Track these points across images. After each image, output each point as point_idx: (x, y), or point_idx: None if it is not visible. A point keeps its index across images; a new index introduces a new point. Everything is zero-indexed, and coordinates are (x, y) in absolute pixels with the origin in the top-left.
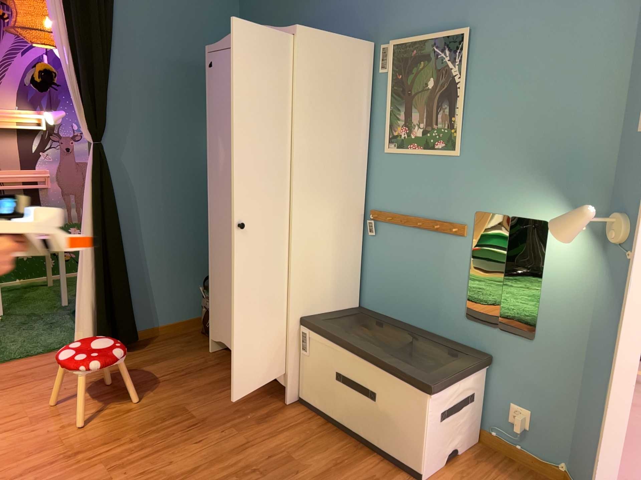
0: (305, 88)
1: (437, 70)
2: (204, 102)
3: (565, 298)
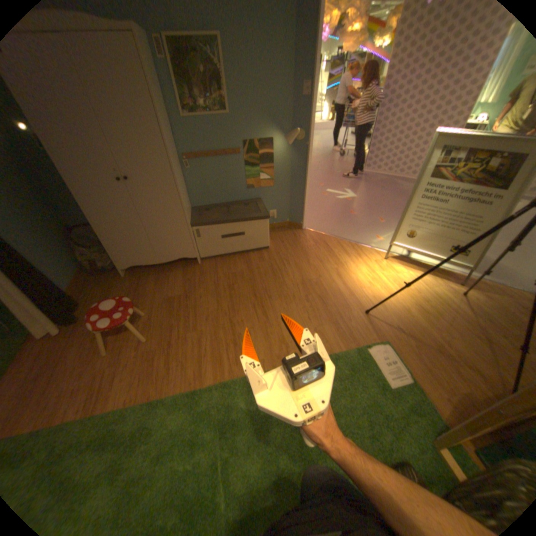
0: (150, 80)
1: (203, 59)
2: None
3: (281, 166)
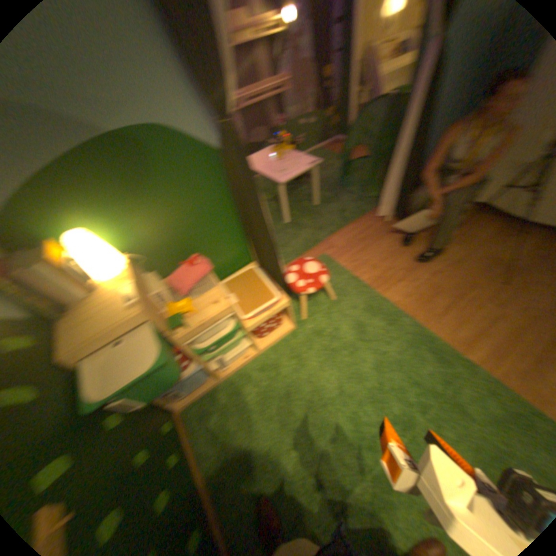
0: None
1: None
2: None
3: None
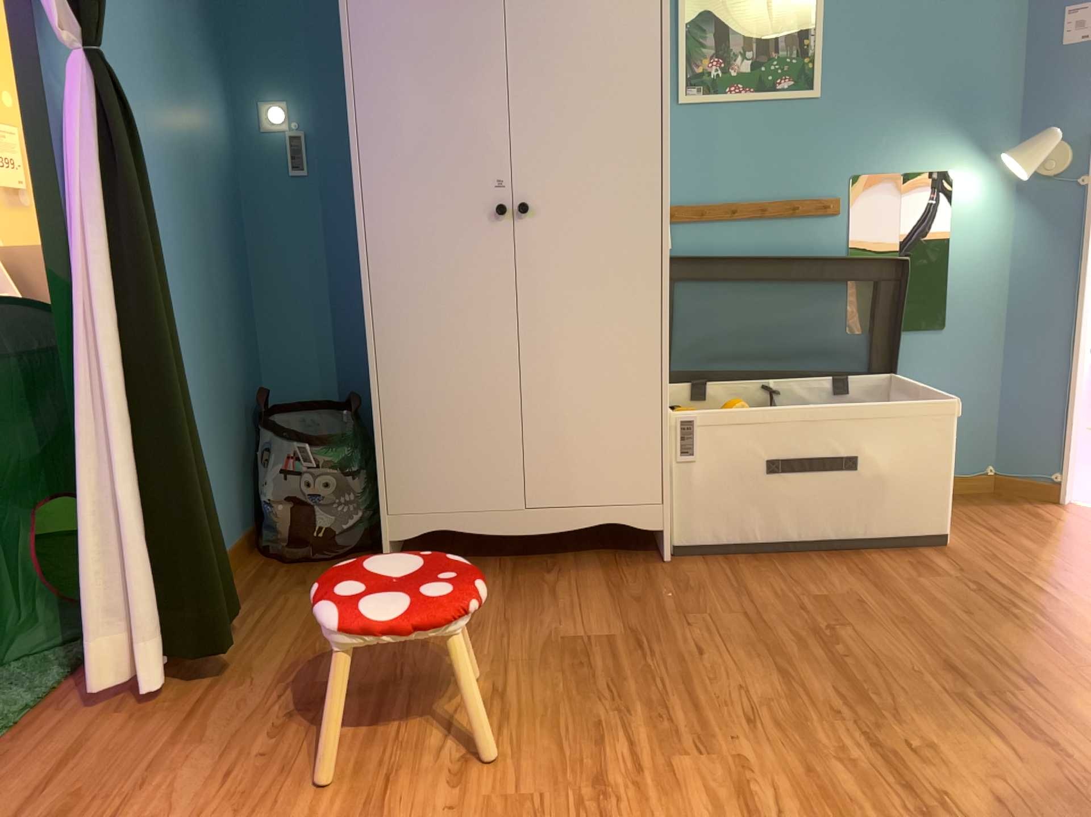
0: None
1: None
2: (190, 6)
3: (979, 264)
